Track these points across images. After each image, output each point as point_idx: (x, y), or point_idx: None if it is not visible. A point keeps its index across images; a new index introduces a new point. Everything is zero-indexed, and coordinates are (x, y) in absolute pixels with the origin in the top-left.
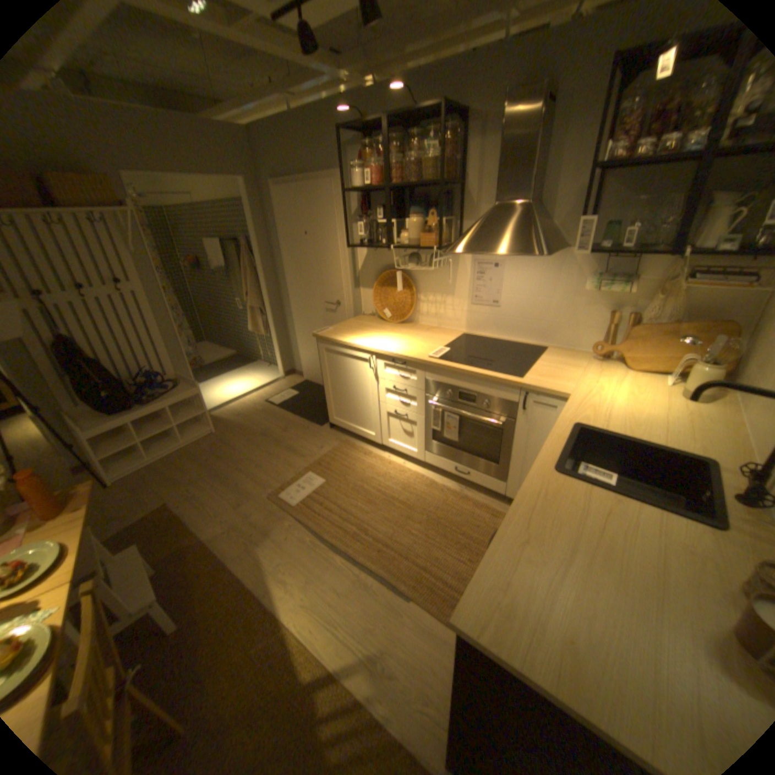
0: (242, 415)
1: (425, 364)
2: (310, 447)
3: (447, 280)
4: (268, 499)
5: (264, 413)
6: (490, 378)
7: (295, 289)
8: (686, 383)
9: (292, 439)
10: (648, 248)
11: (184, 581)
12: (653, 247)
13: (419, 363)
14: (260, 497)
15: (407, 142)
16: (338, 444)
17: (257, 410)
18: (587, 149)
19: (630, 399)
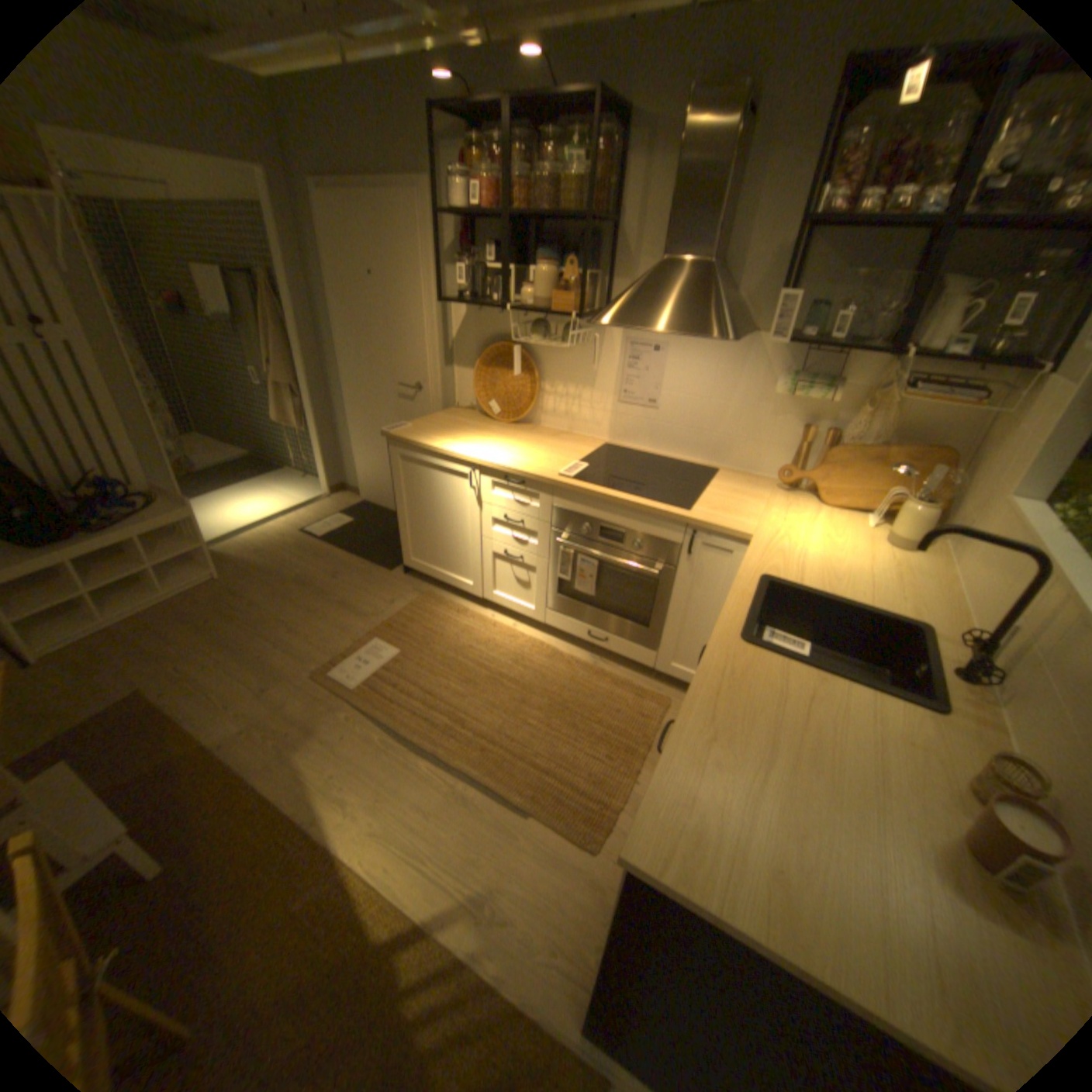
0: (262, 551)
1: (554, 485)
2: (375, 601)
3: (585, 364)
4: (311, 680)
5: (299, 549)
6: (647, 510)
7: (350, 359)
8: (893, 525)
9: (345, 589)
10: (859, 342)
11: (179, 809)
12: (865, 343)
13: (545, 484)
14: (298, 677)
15: (538, 146)
16: (418, 597)
17: (287, 545)
18: (794, 194)
19: (826, 544)
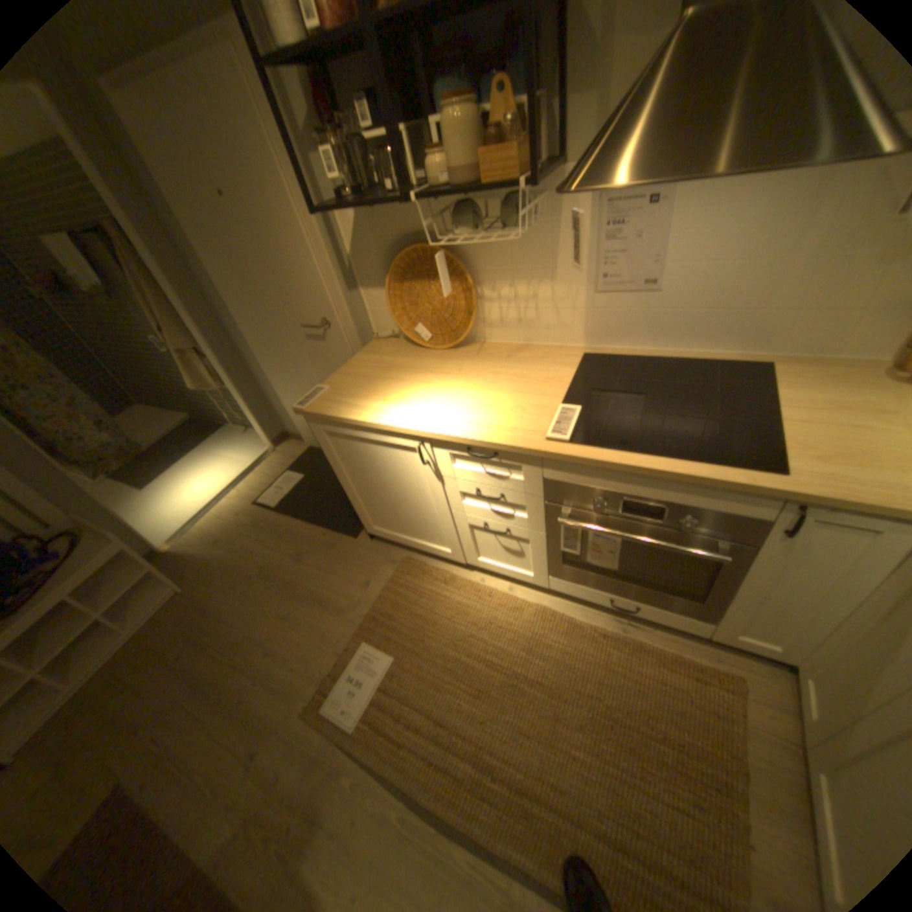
0: (220, 541)
1: (544, 455)
2: (348, 586)
3: (538, 248)
4: (301, 727)
5: (257, 529)
6: (711, 483)
7: (241, 305)
8: None
9: (313, 576)
10: None
11: None
12: None
13: (530, 453)
14: (286, 725)
15: None
16: (393, 571)
17: (244, 526)
18: None
19: None
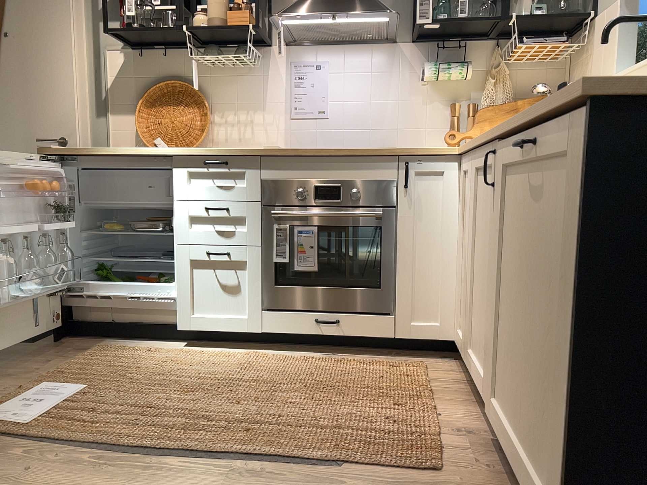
0: None
1: (262, 155)
2: (21, 366)
3: (253, 90)
4: None
5: None
6: (361, 152)
7: None
8: None
9: None
10: (467, 41)
11: None
12: (472, 38)
13: (252, 156)
14: None
15: None
16: (85, 353)
17: None
18: None
19: None
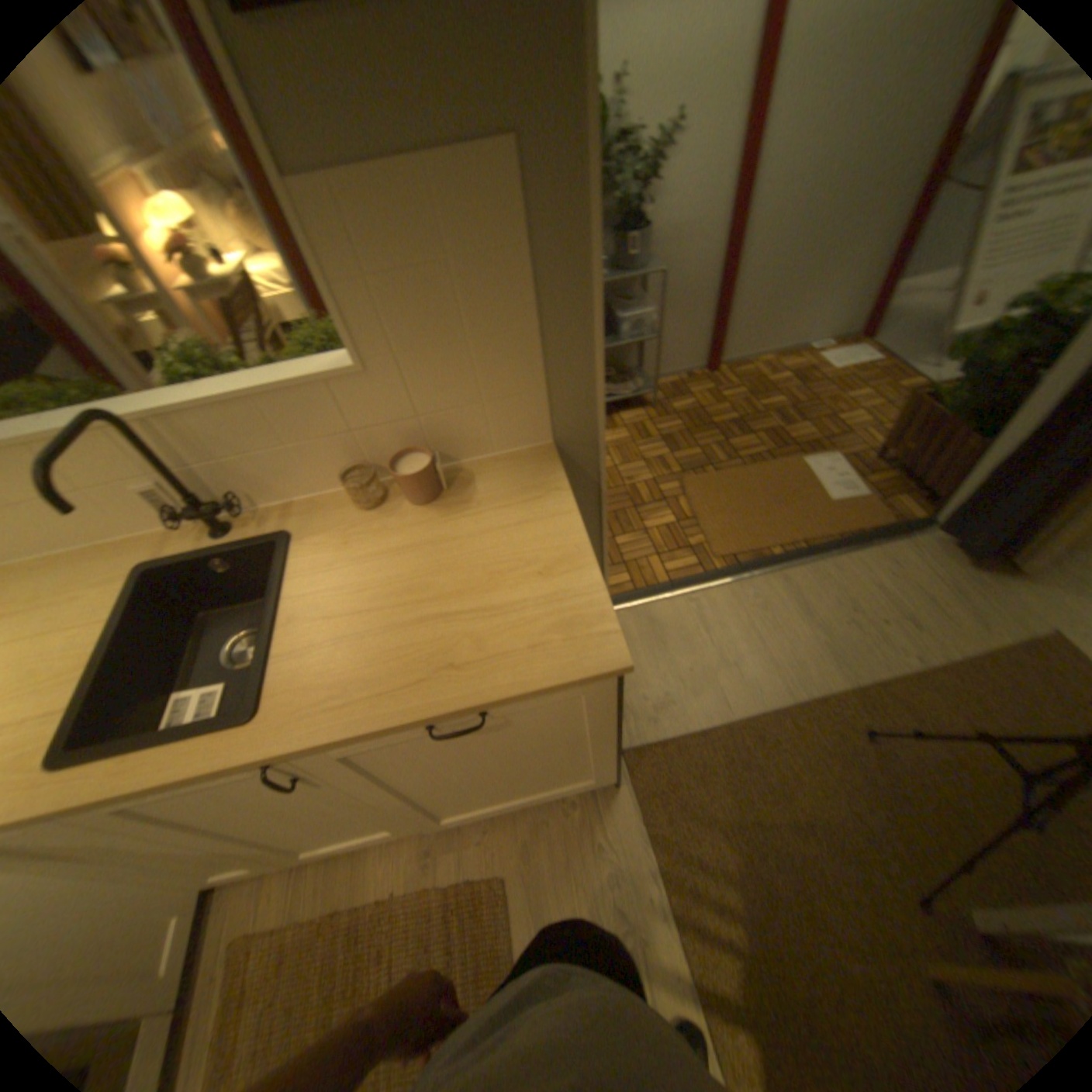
0: None
1: None
2: None
3: None
4: None
5: None
6: None
7: None
8: None
9: None
10: None
11: None
12: None
13: None
14: None
15: None
16: None
17: None
18: None
19: None
